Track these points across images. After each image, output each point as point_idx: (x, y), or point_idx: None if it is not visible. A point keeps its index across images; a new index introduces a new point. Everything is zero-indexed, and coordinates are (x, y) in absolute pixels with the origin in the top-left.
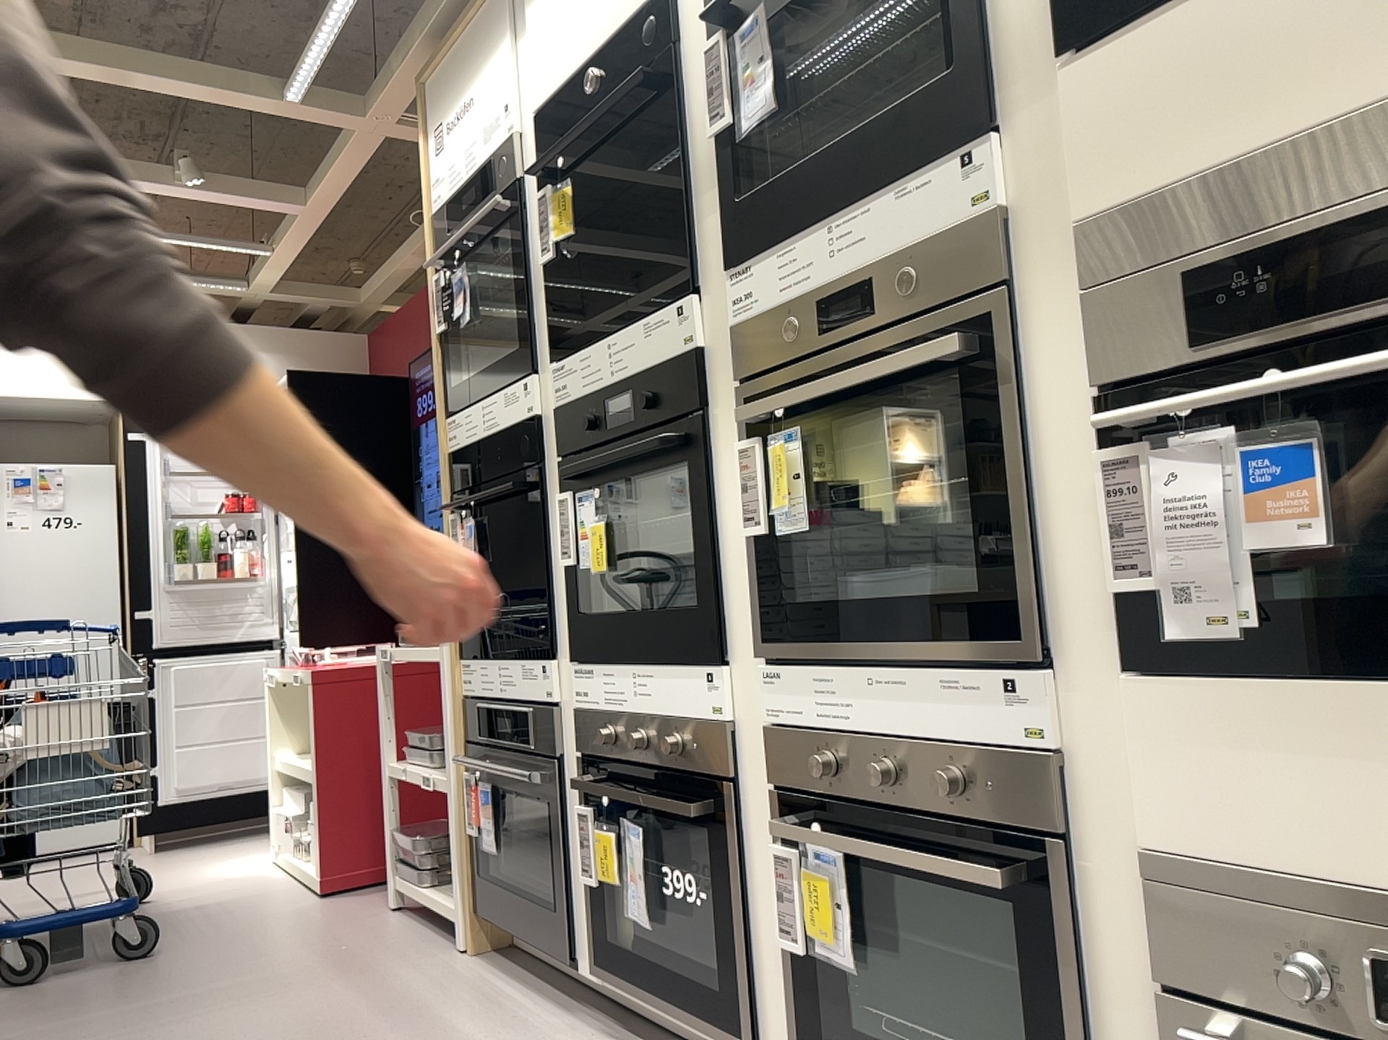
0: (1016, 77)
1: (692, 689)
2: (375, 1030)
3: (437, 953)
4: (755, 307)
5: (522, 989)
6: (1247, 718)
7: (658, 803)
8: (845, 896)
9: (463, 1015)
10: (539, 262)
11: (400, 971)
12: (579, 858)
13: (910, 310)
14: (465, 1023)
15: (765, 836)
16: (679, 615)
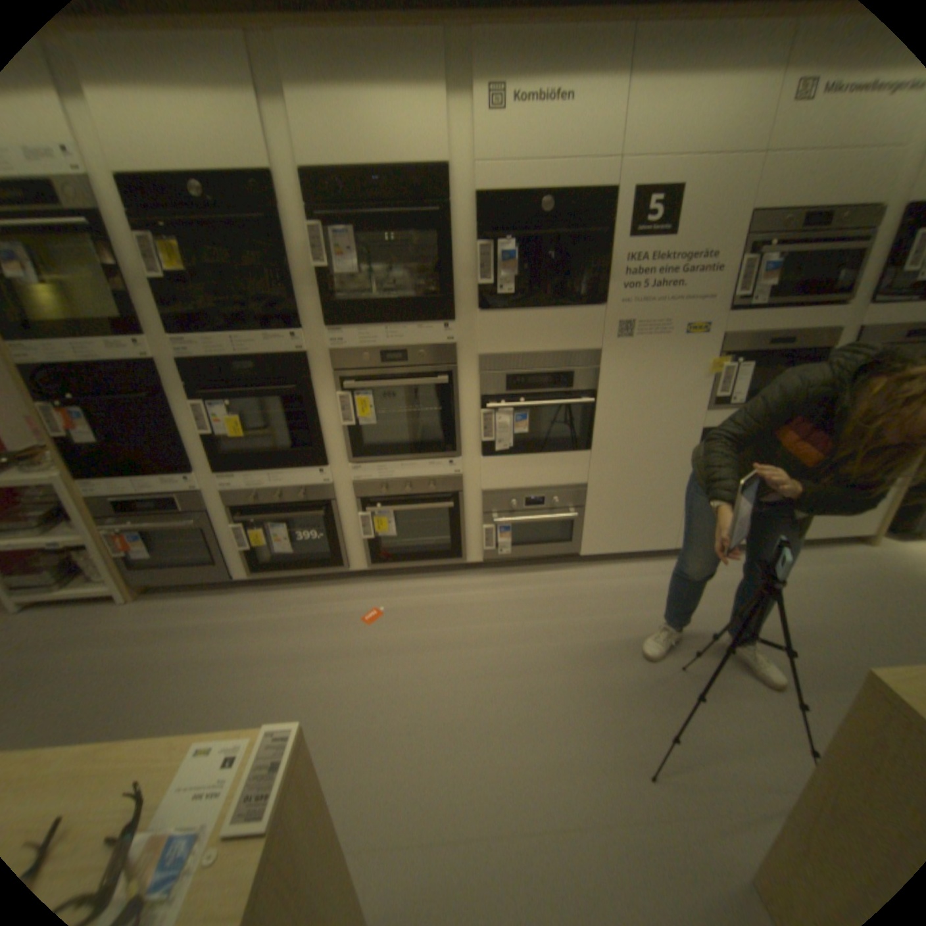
0: (463, 311)
1: (310, 478)
2: (148, 652)
3: (107, 614)
4: (347, 349)
5: (191, 601)
6: (506, 466)
7: (290, 516)
8: (392, 522)
9: (182, 623)
10: (138, 274)
11: (101, 630)
12: (228, 545)
13: (421, 367)
14: (189, 624)
15: (349, 514)
16: (289, 451)
